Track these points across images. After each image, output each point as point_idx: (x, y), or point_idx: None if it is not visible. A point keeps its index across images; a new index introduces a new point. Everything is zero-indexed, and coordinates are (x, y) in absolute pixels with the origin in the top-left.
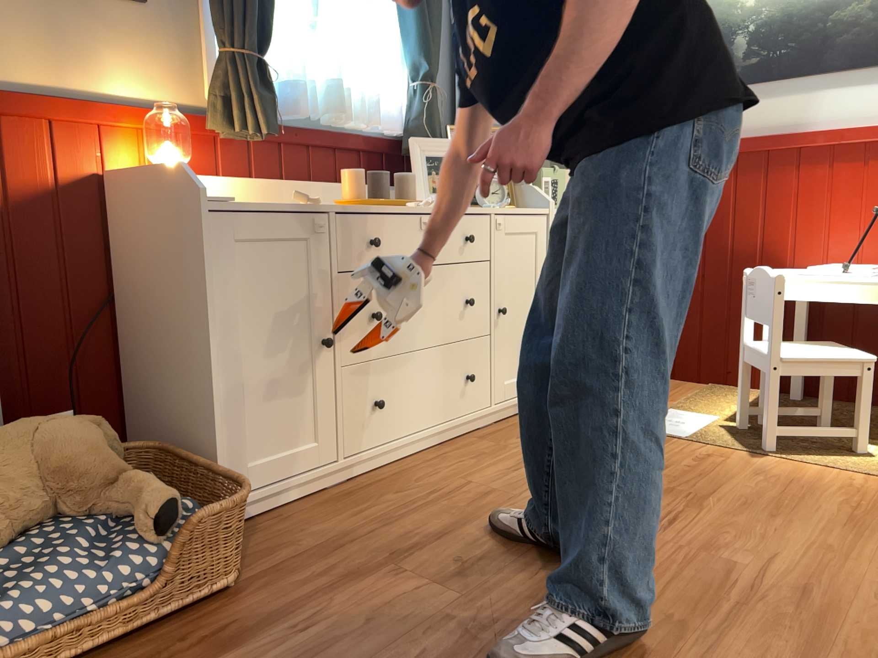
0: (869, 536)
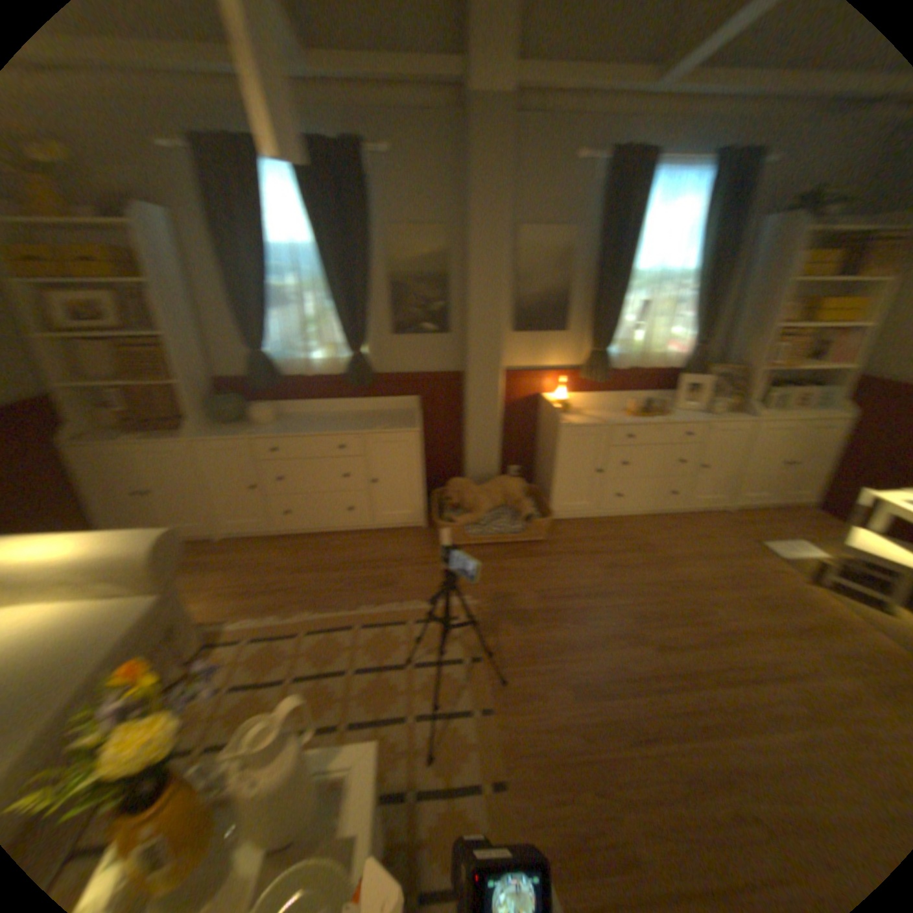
0: (803, 639)
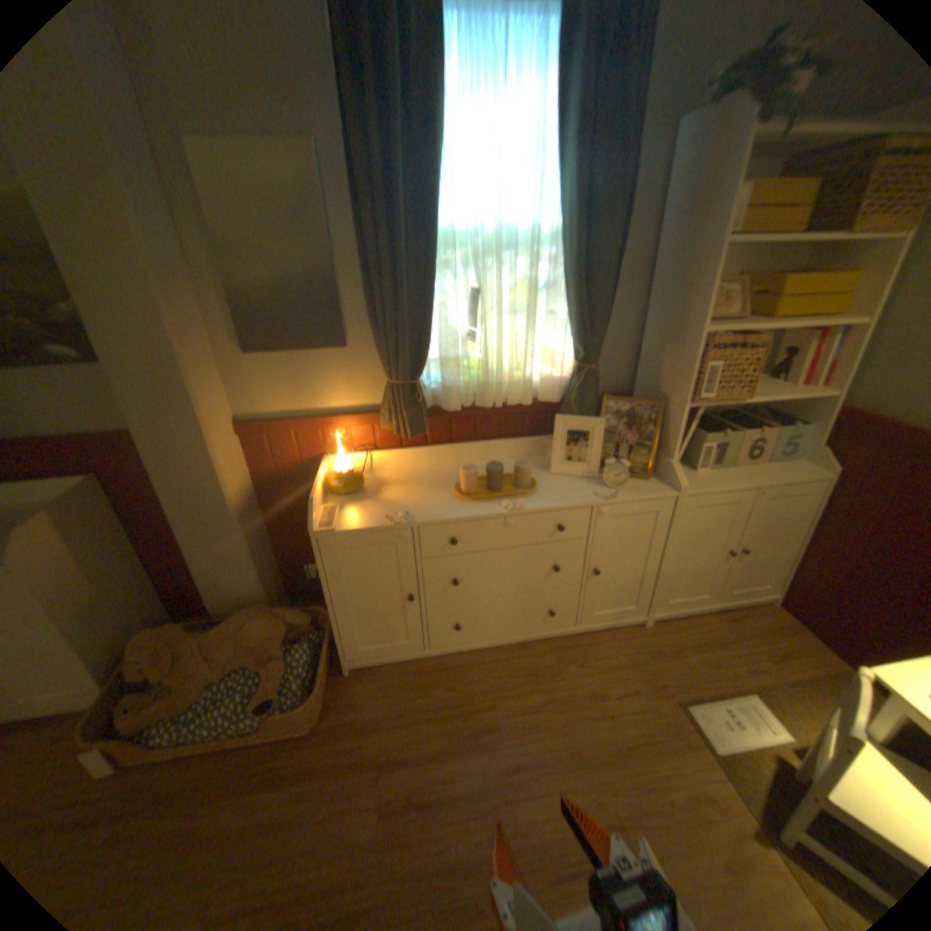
0: None
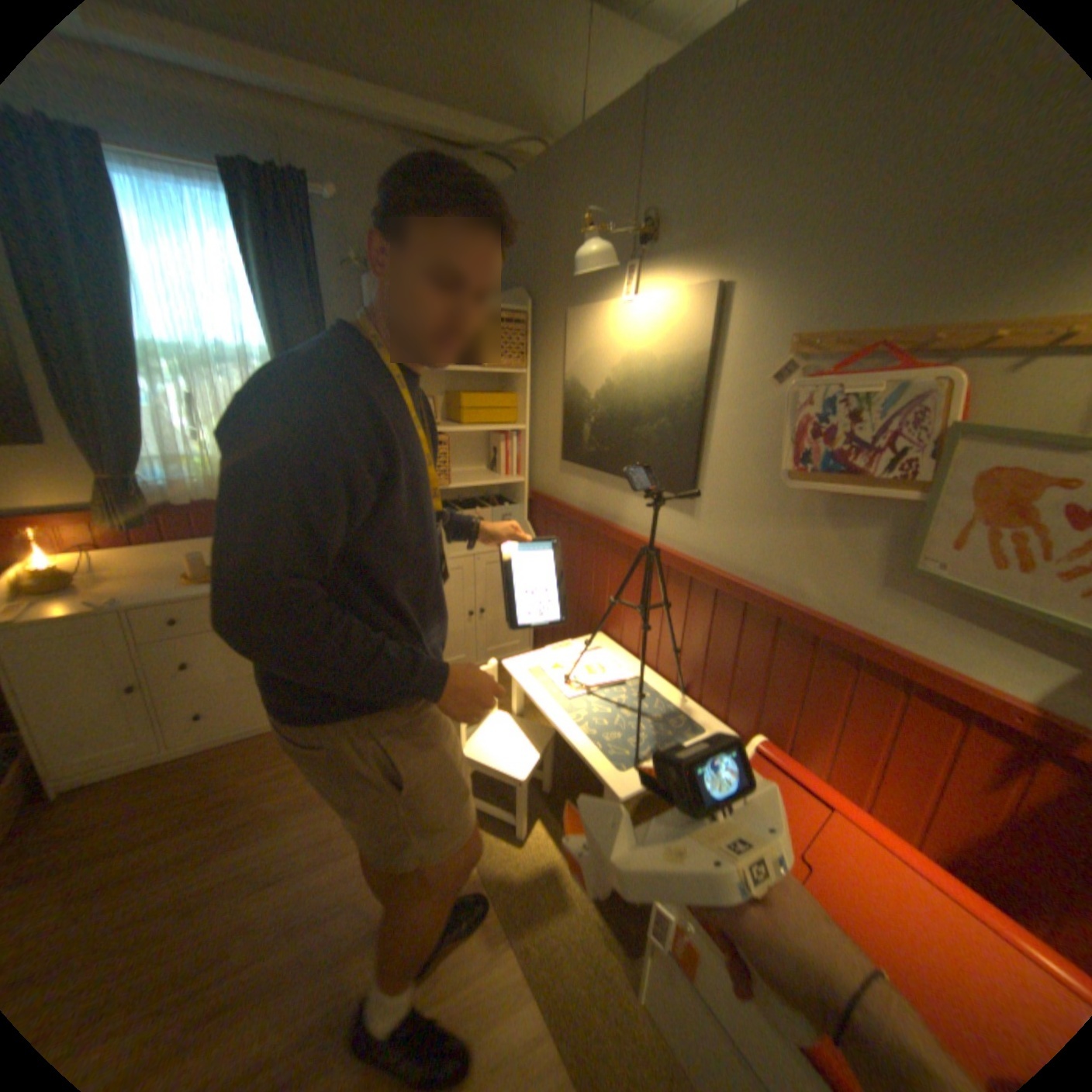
0: (353, 964)
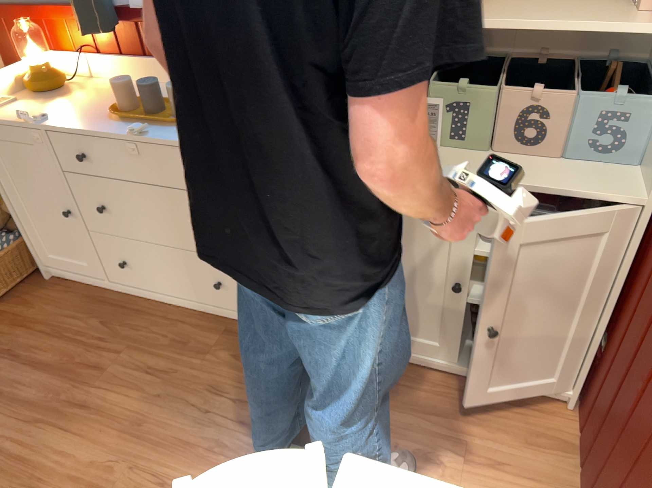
0: None
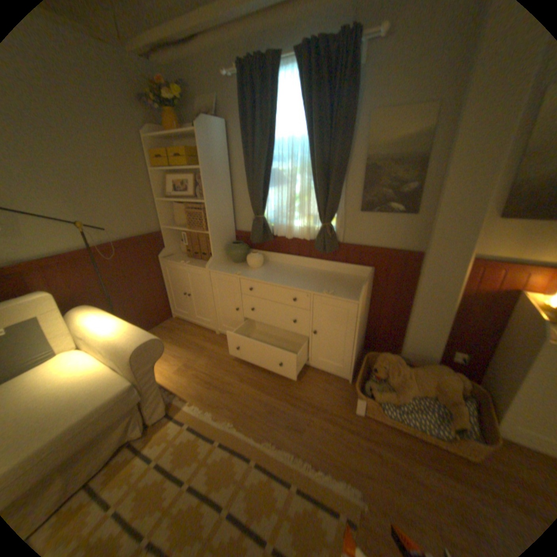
0: None
